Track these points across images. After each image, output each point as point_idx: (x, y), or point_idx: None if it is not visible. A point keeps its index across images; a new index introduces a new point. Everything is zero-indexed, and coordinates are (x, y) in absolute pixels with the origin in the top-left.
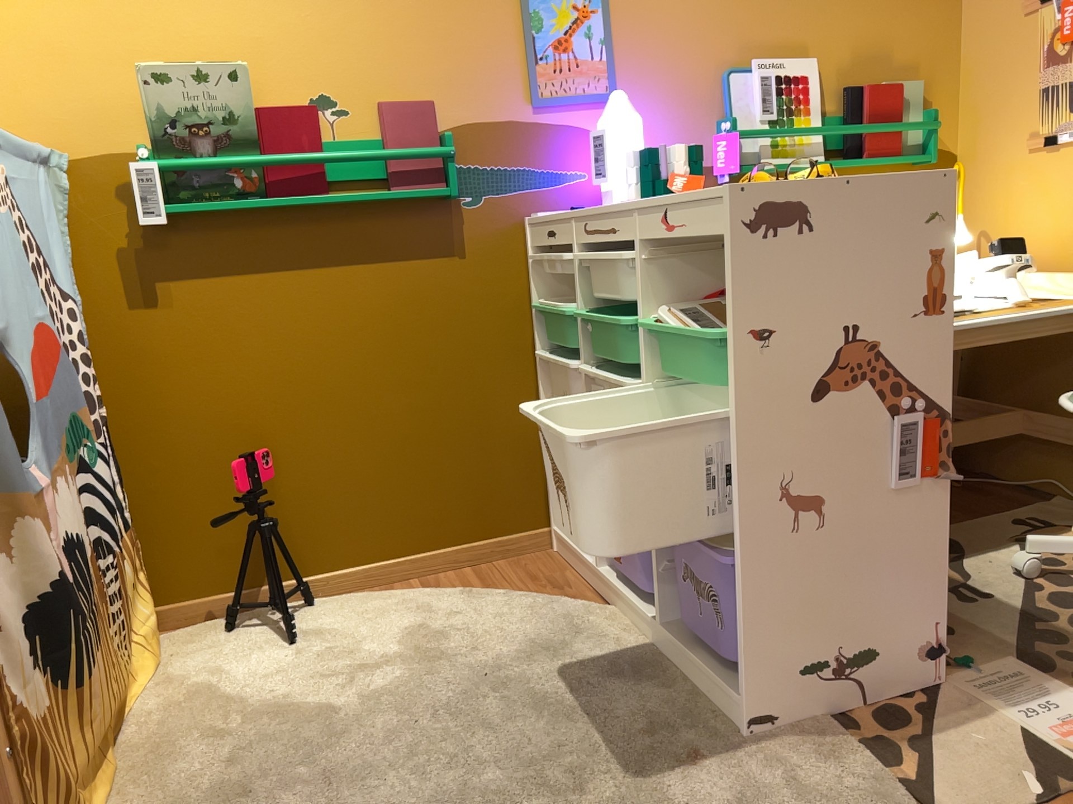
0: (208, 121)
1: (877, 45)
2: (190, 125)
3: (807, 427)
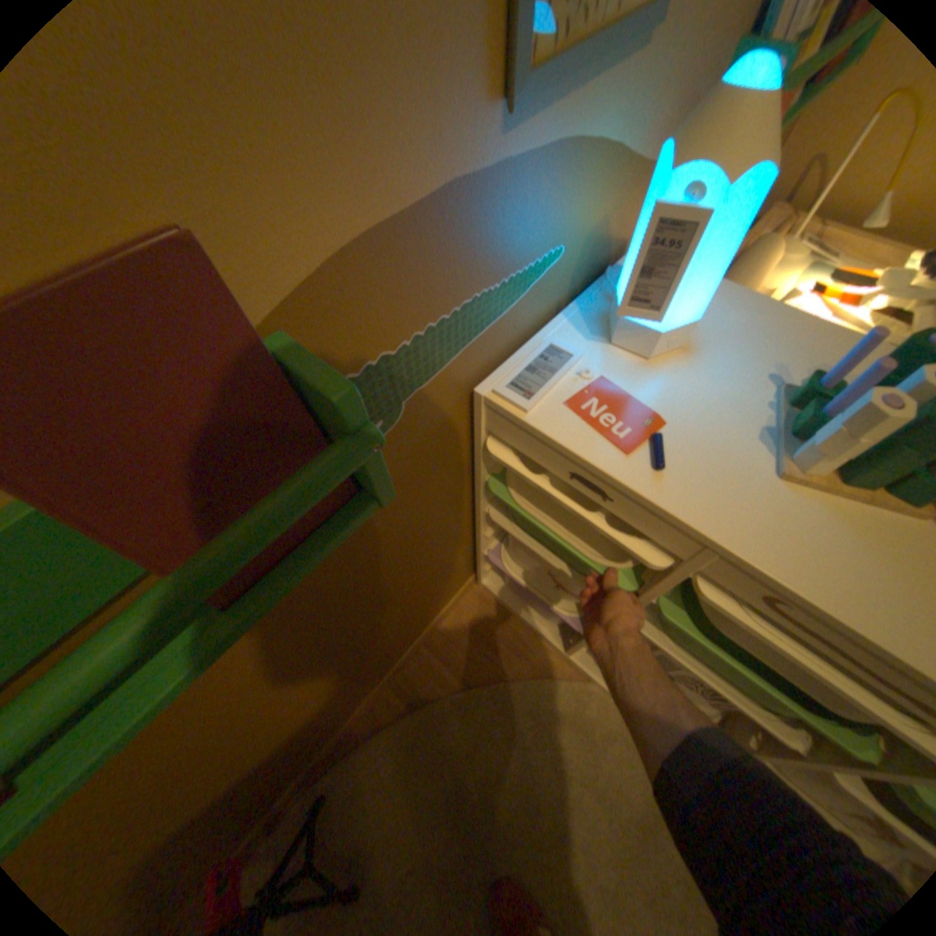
0: None
1: None
2: None
3: None
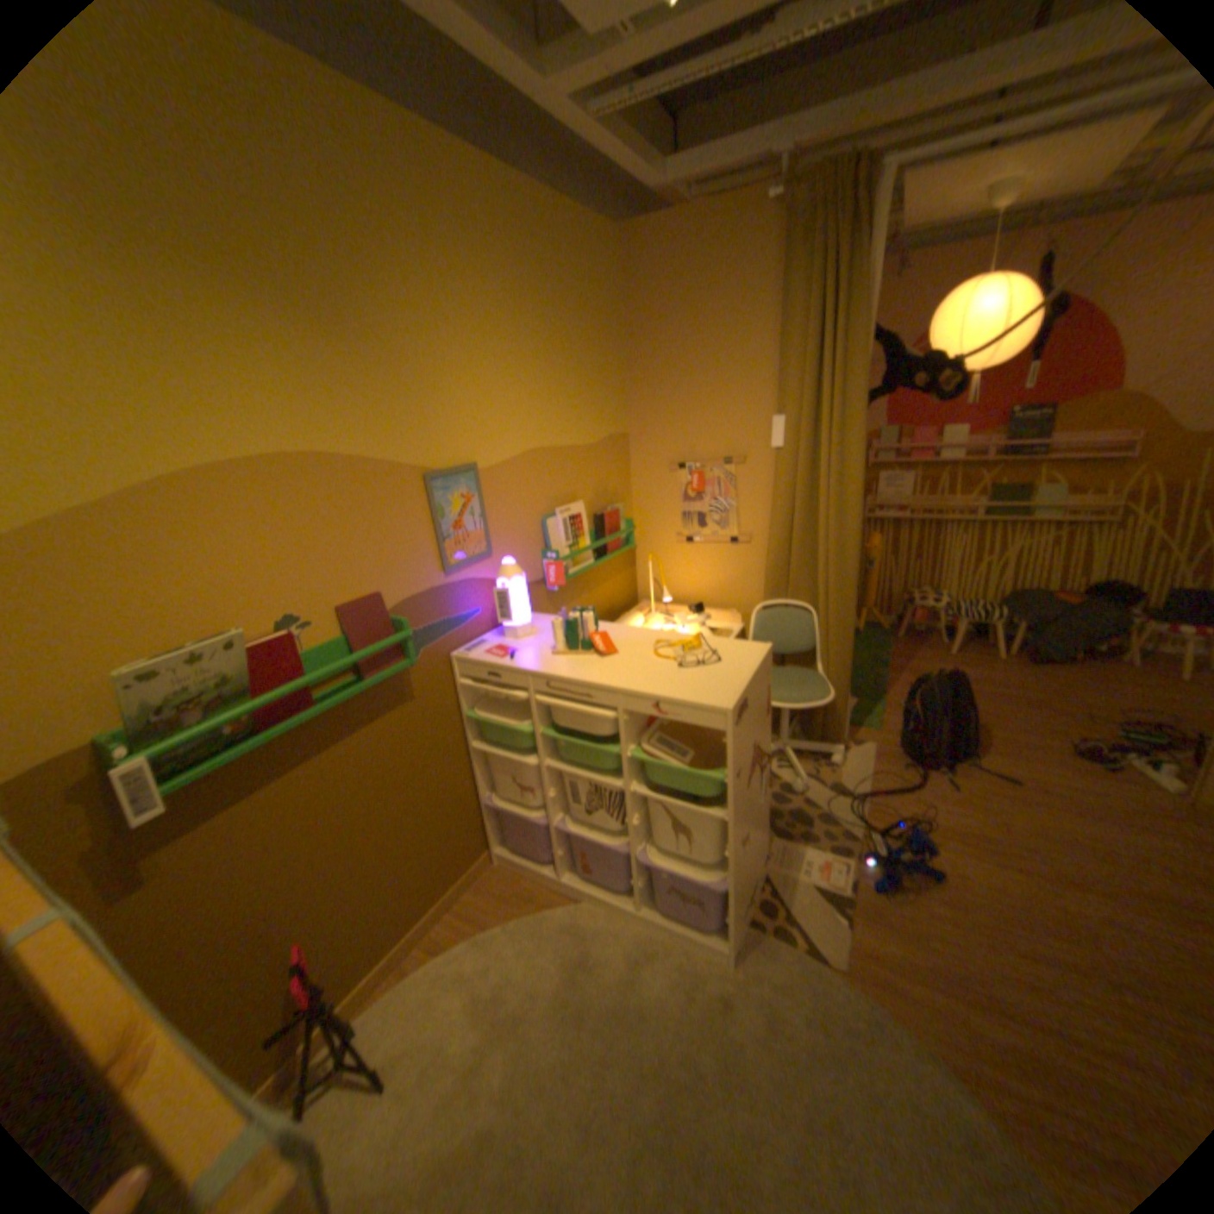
0: (198, 696)
1: (603, 486)
2: (178, 707)
3: (747, 805)
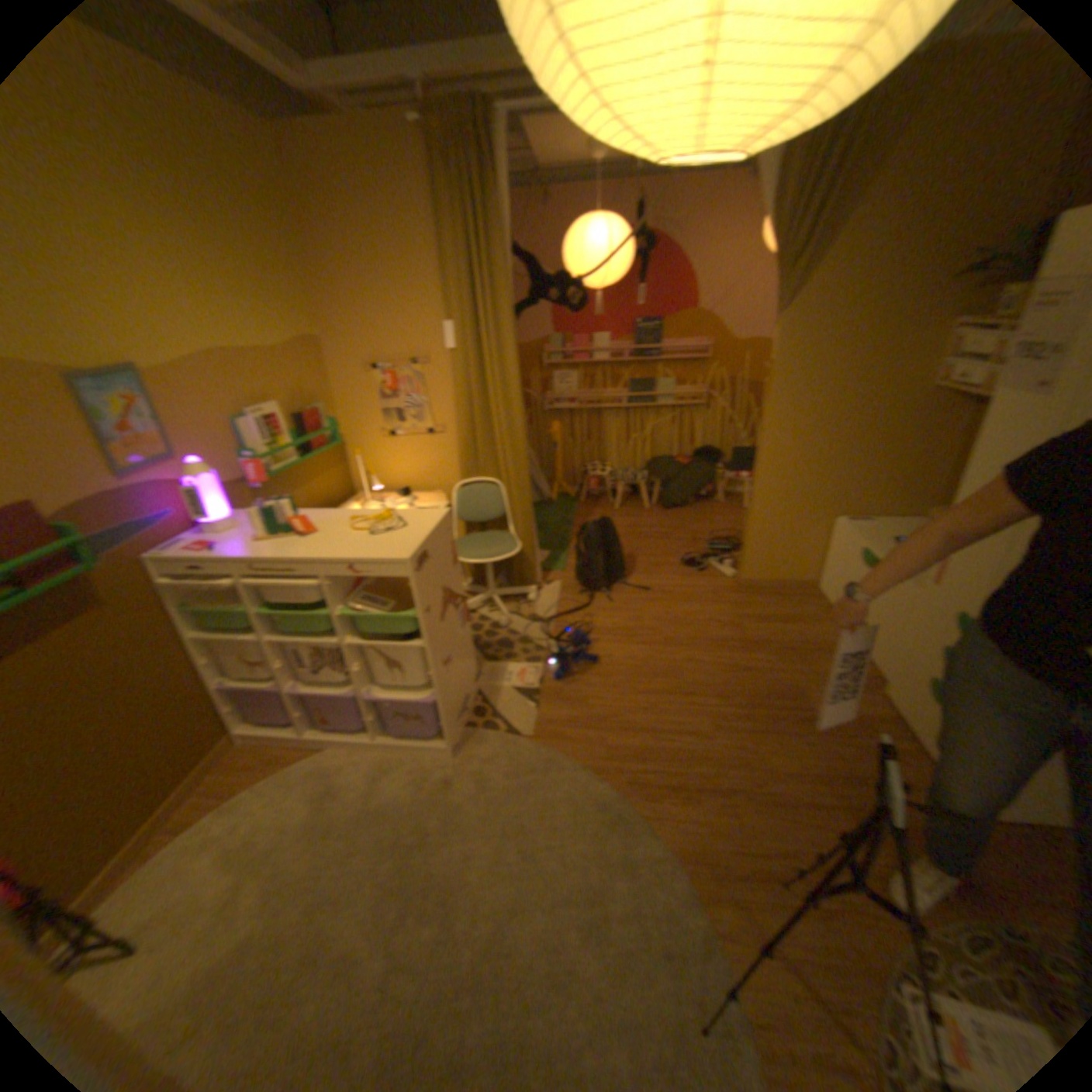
0: None
1: (300, 386)
2: None
3: (443, 633)
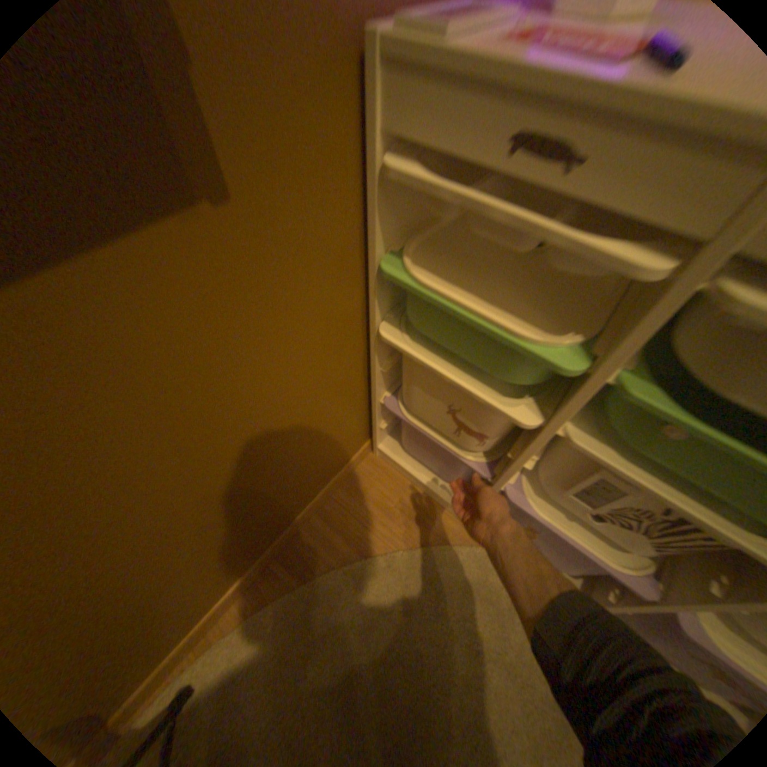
0: None
1: None
2: None
3: None
